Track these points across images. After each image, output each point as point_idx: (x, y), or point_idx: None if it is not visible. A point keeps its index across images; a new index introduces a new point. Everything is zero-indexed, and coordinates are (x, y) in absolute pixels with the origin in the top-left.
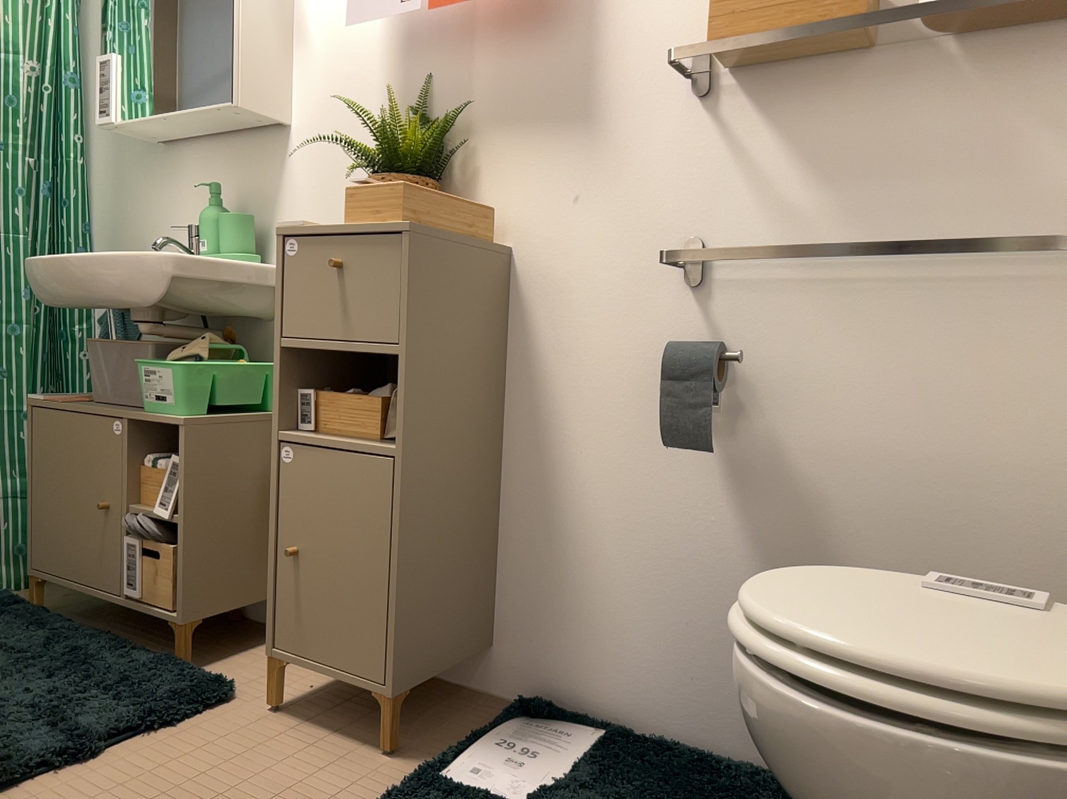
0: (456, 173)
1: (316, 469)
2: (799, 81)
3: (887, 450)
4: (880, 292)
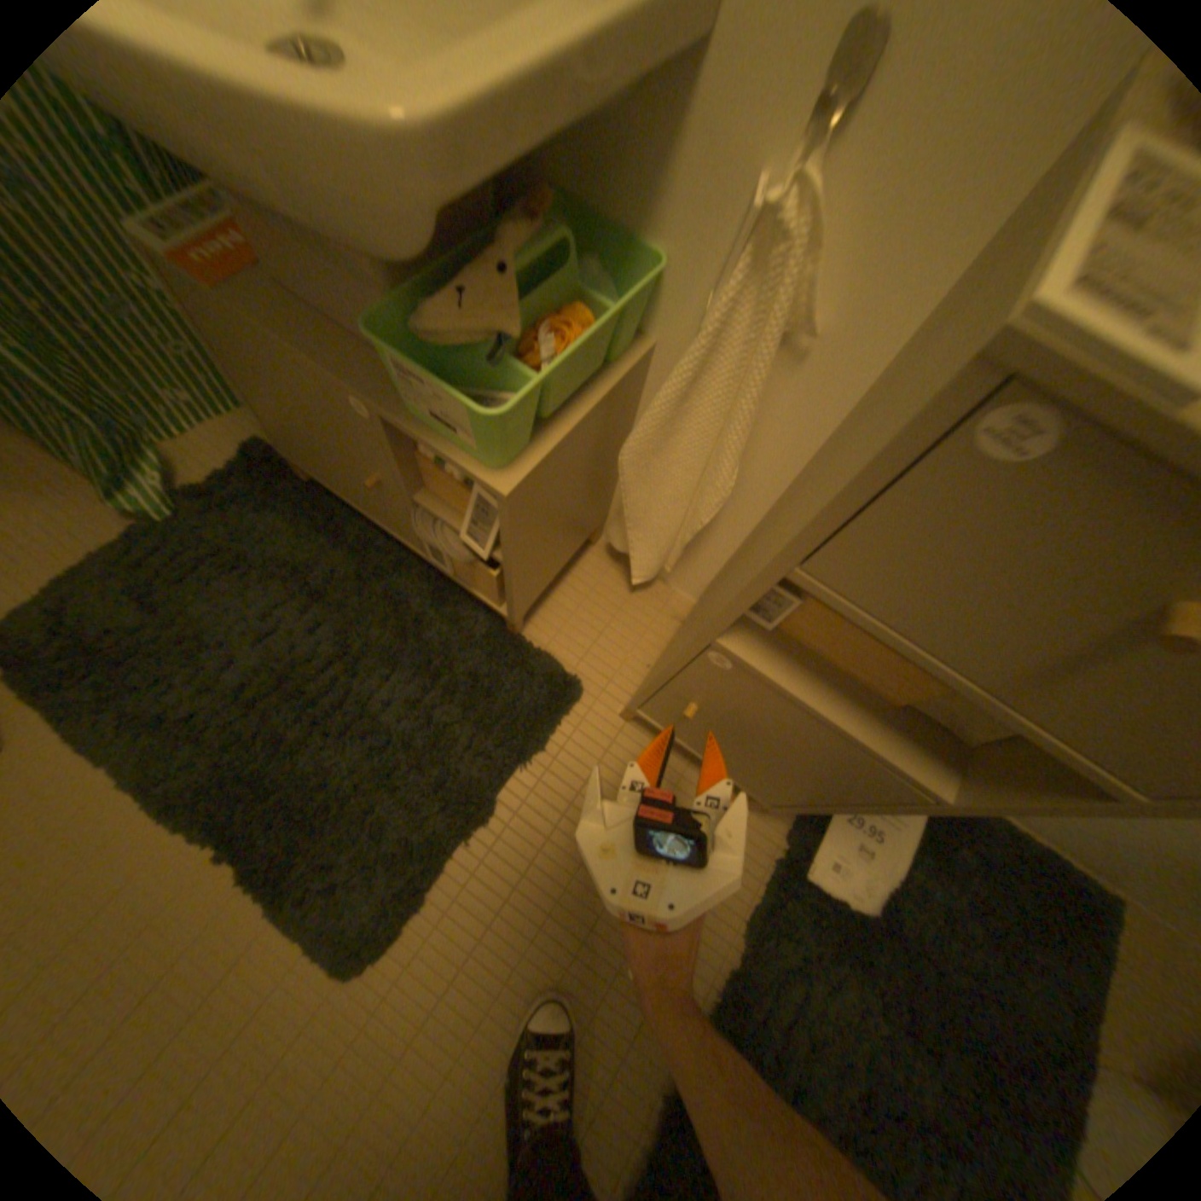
0: None
1: (777, 704)
2: None
3: None
4: None
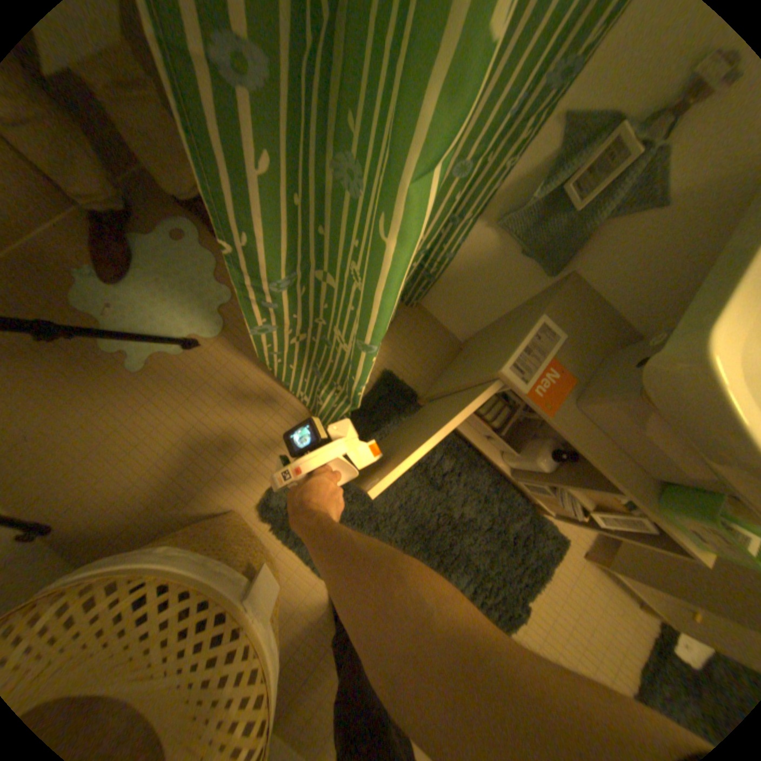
0: None
1: None
2: None
3: None
4: None
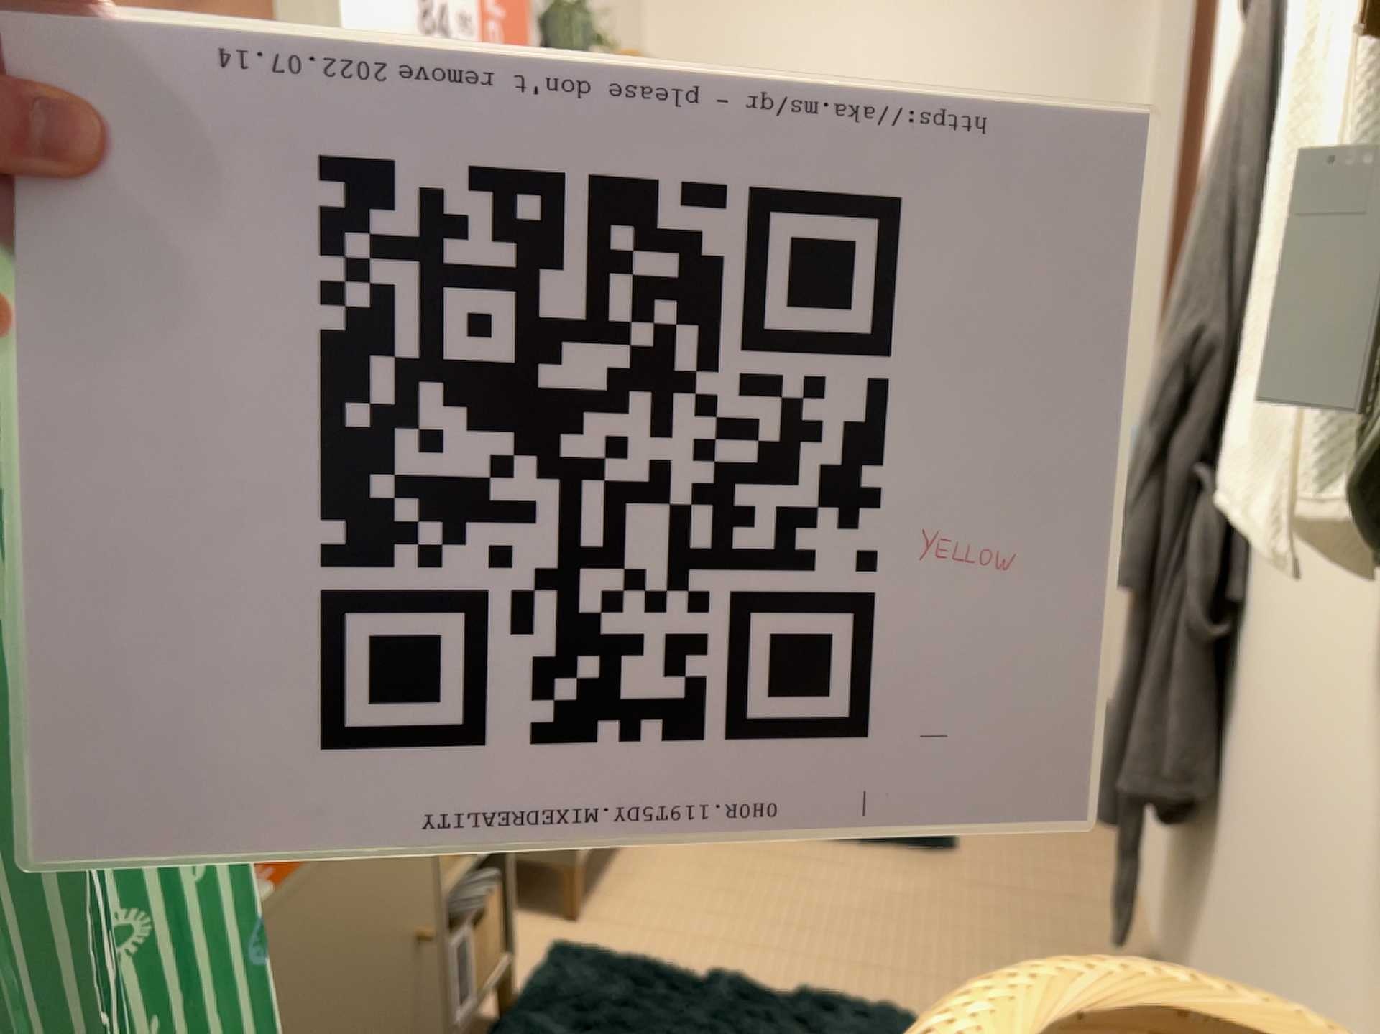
0: None
1: None
2: None
3: None
4: None
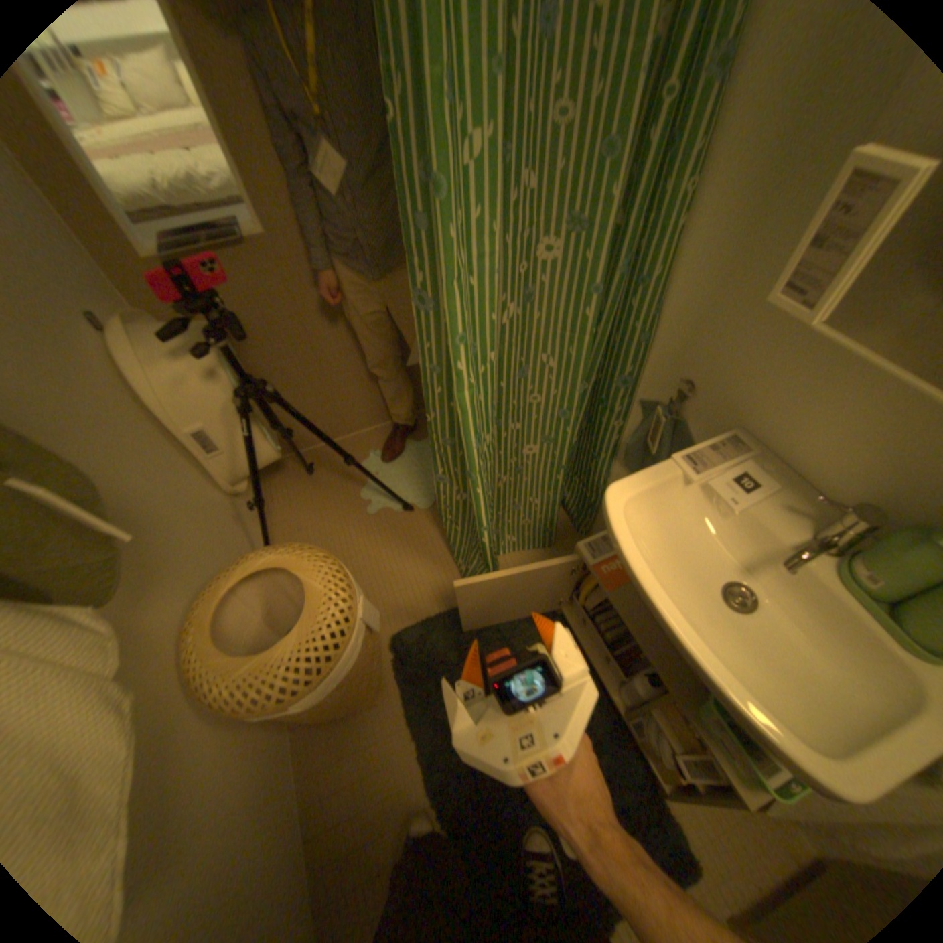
0: None
1: None
2: None
3: None
4: None
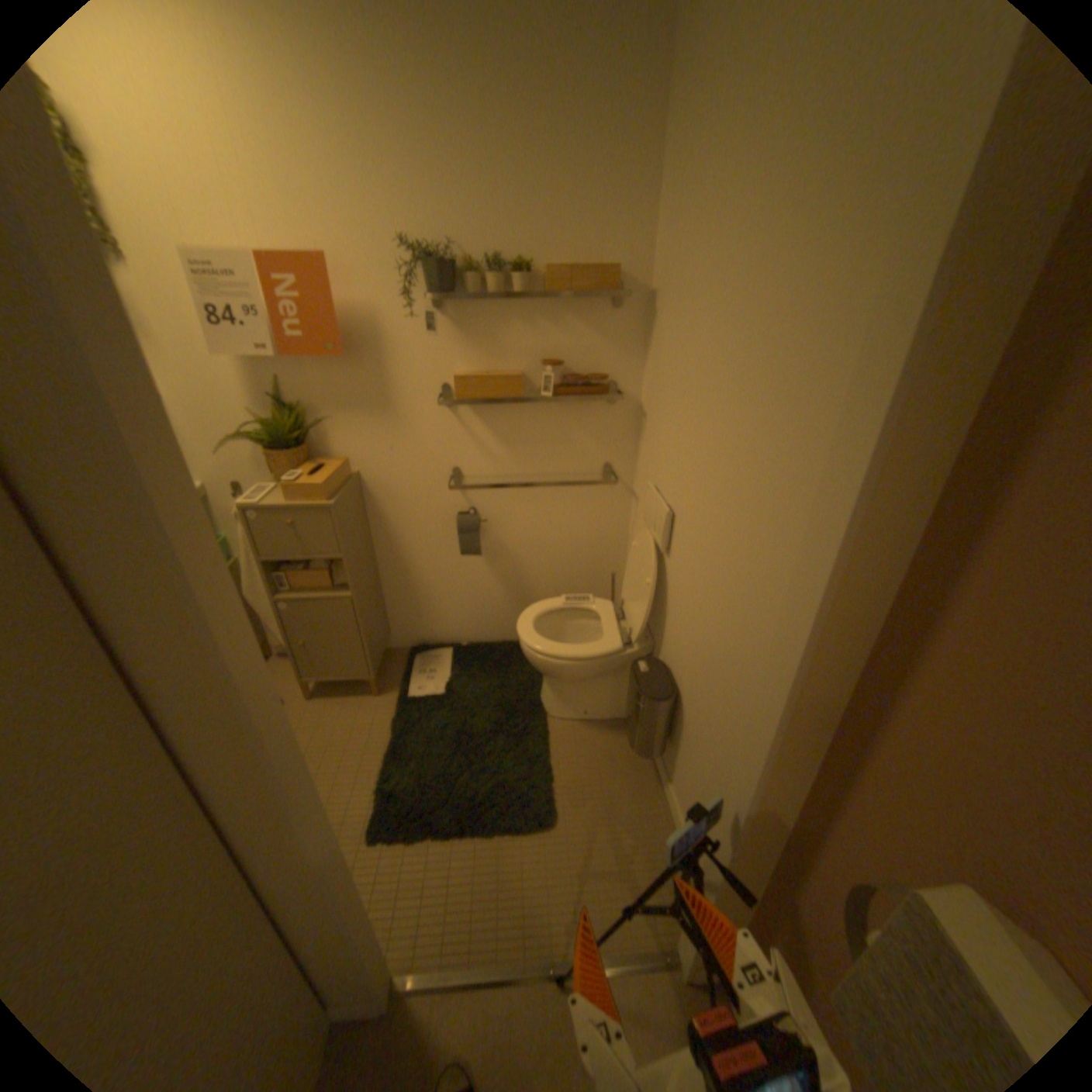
0: (314, 435)
1: (306, 610)
2: (493, 405)
3: (539, 539)
4: (532, 488)
